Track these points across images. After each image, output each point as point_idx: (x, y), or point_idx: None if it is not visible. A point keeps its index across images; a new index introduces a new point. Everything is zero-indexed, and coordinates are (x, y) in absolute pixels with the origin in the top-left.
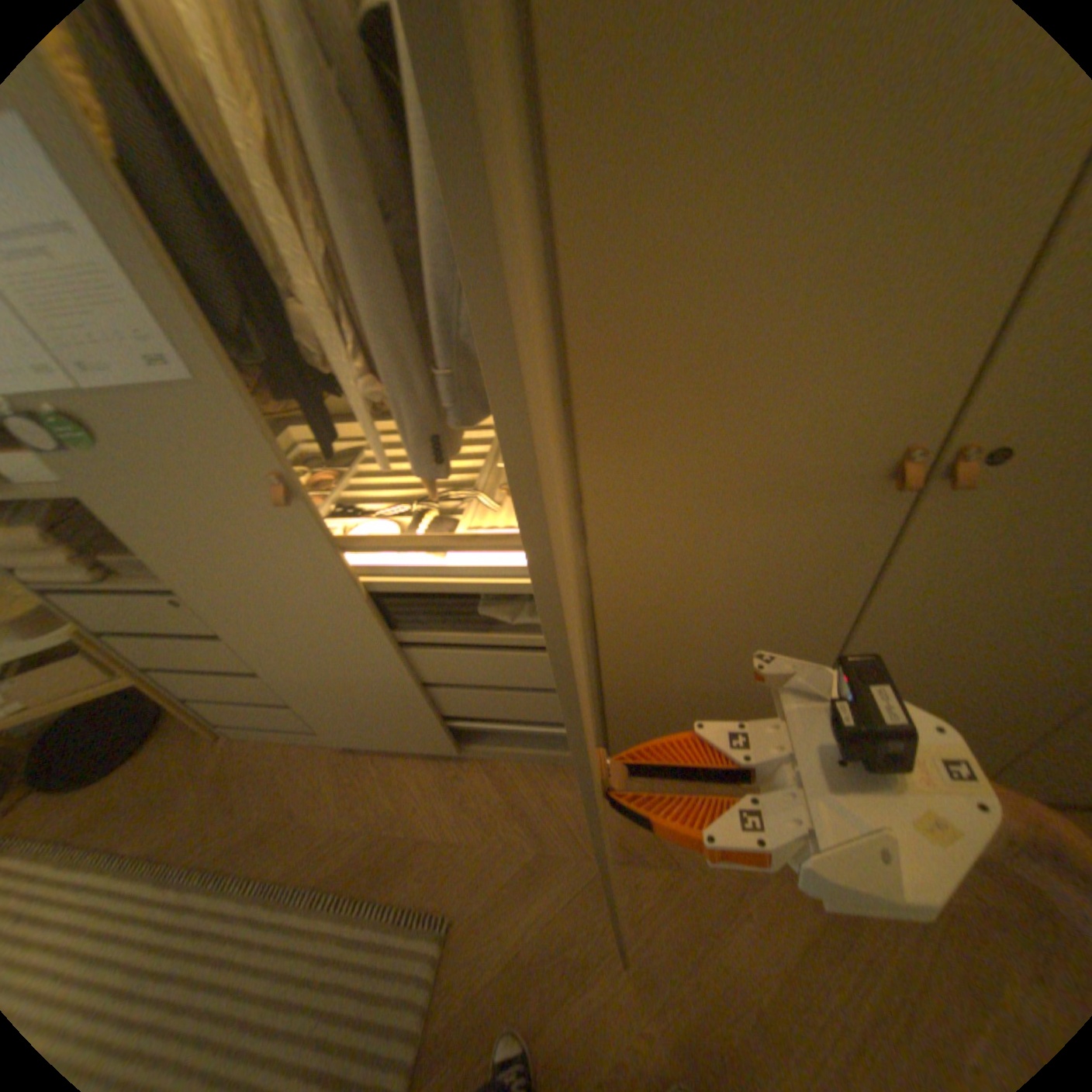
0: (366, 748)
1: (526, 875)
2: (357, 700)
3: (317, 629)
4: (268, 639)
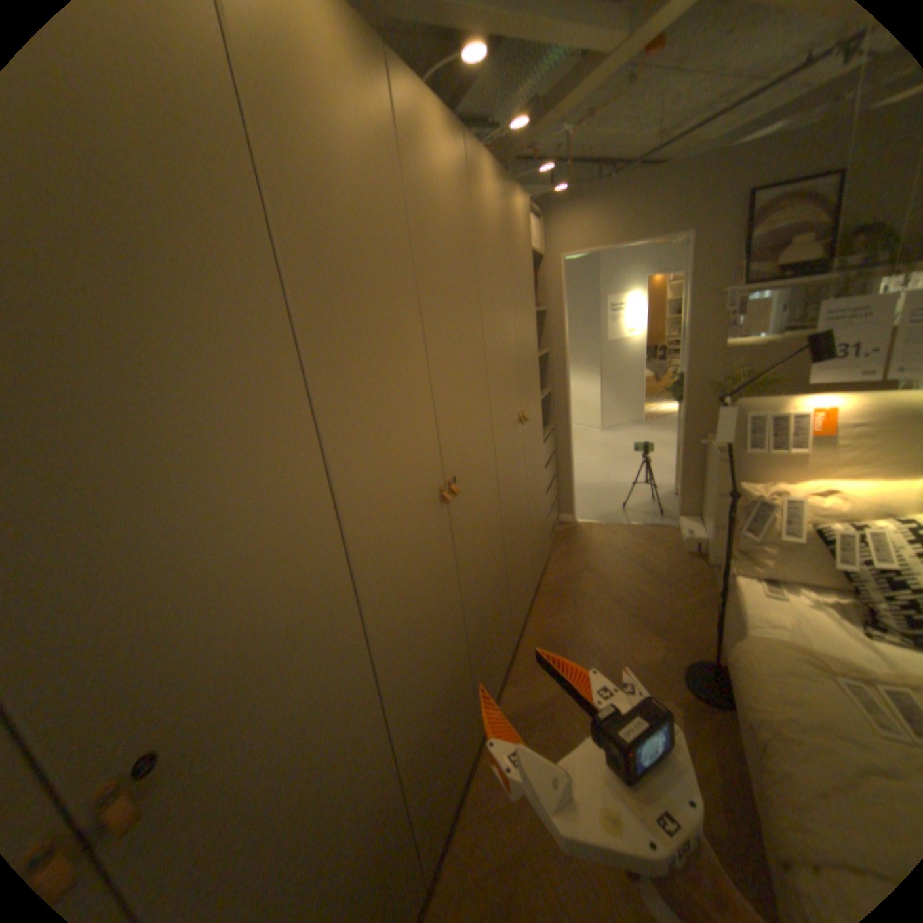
0: None
1: None
2: None
3: None
4: None
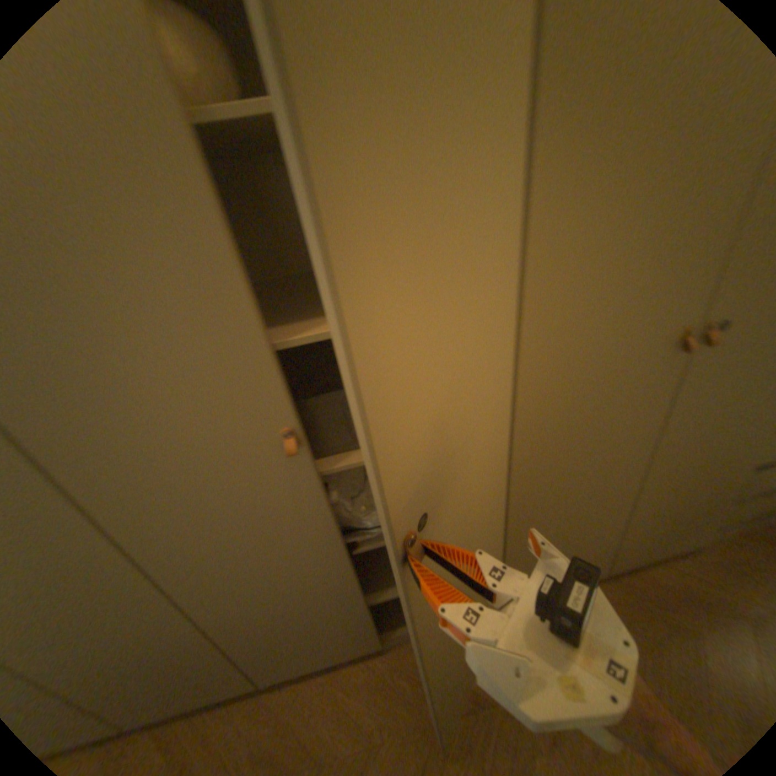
0: None
1: None
2: None
3: None
4: None
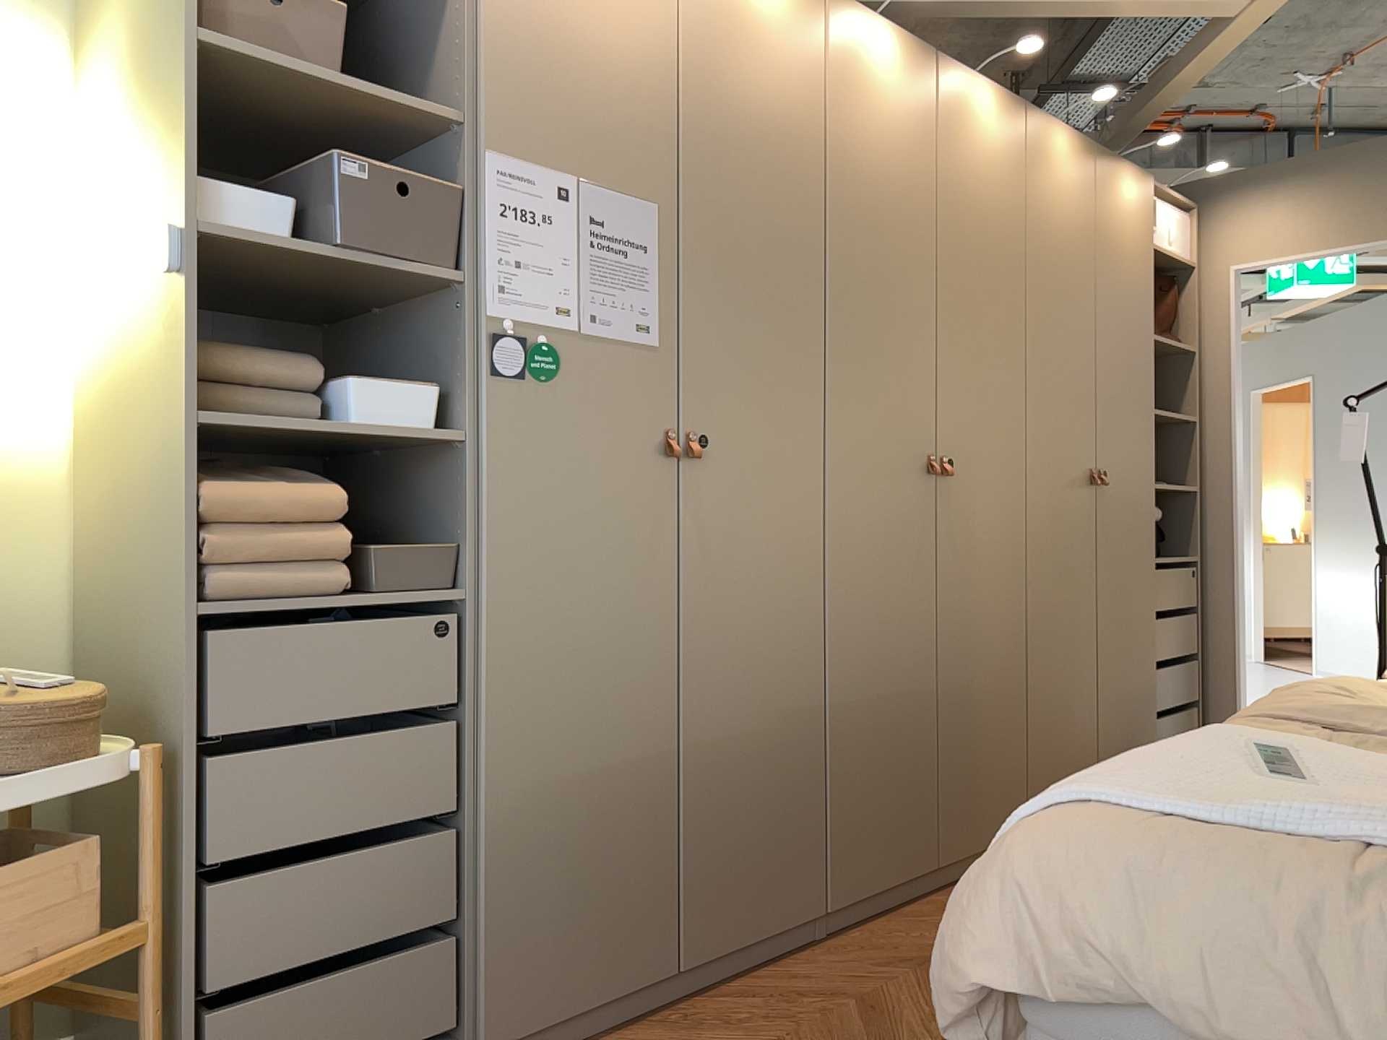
0: (546, 1019)
1: (866, 1013)
2: (594, 827)
3: (613, 648)
4: (545, 681)
